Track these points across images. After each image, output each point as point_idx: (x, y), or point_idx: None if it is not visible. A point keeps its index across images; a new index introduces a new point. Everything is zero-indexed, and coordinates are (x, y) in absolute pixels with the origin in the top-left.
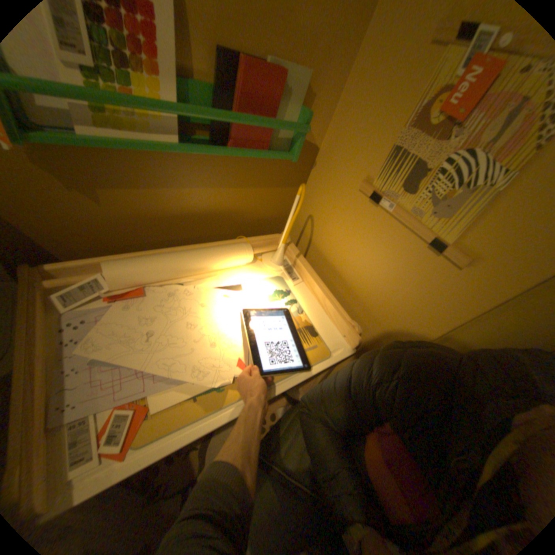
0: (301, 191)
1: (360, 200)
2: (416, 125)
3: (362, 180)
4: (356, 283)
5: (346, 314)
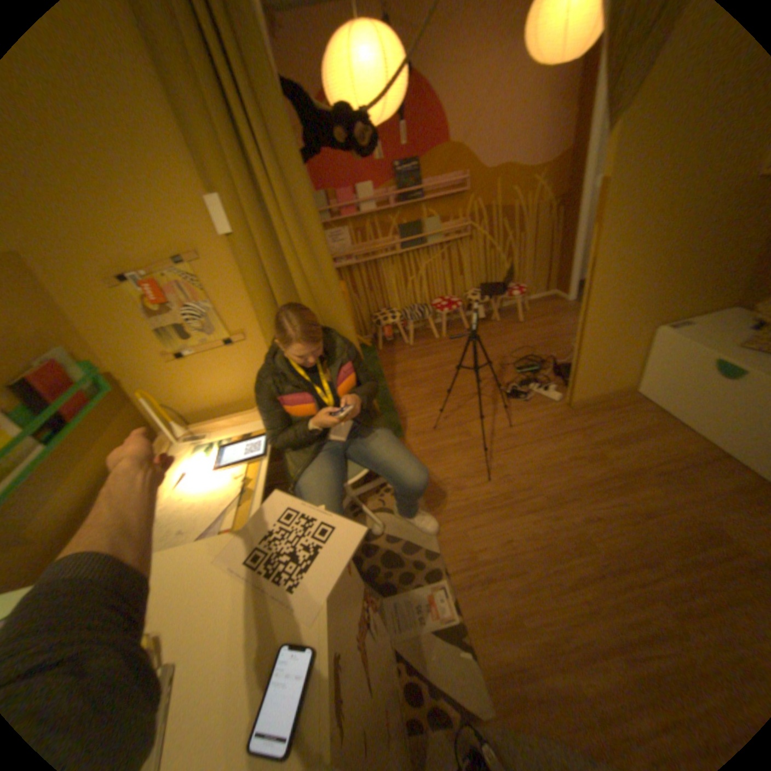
0: (136, 397)
1: (171, 367)
2: (148, 318)
3: (157, 359)
4: (229, 398)
5: (246, 413)
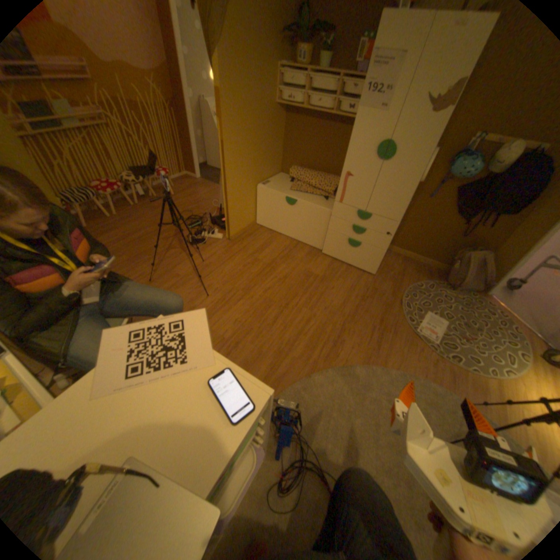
0: None
1: None
2: None
3: None
4: None
5: None
